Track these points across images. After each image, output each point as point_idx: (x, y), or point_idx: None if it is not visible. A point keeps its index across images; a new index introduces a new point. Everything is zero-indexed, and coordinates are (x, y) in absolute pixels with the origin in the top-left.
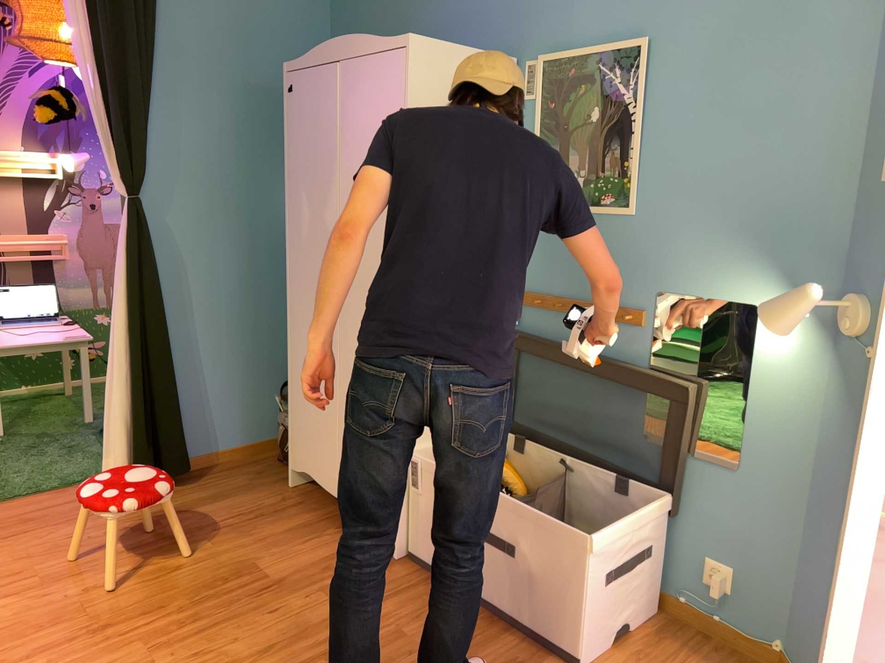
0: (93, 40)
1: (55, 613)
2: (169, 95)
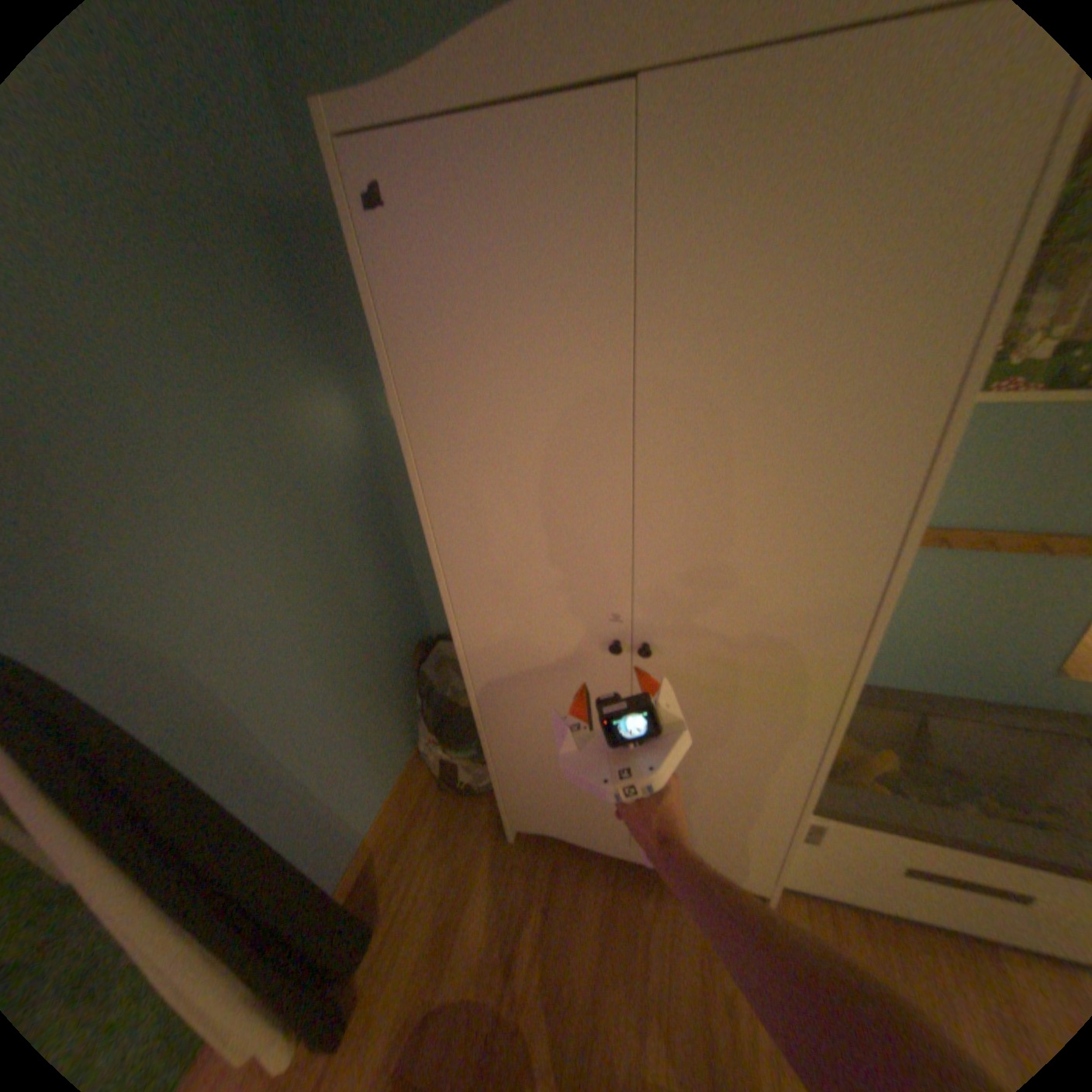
0: None
1: None
2: None
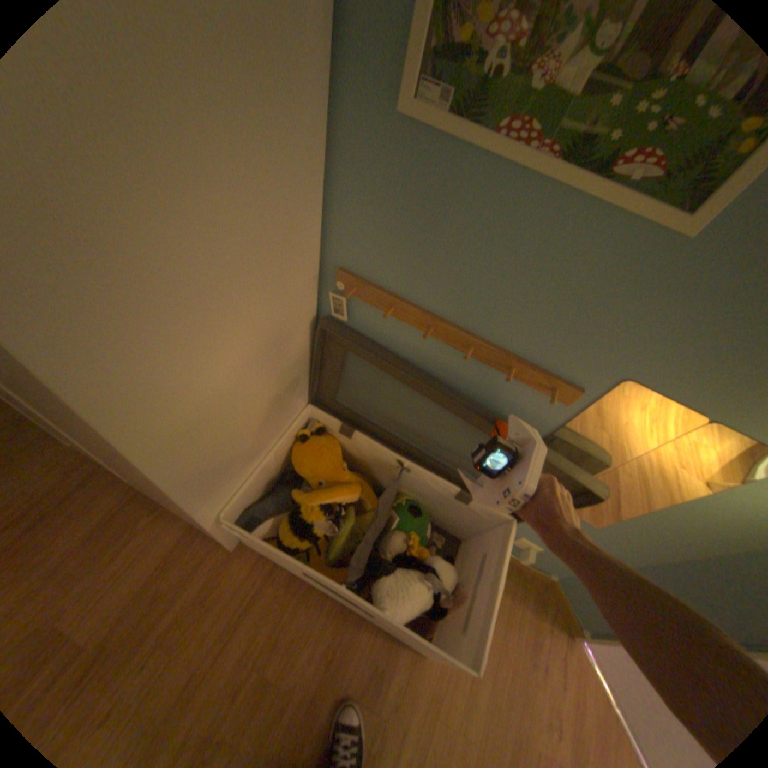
0: None
1: None
2: None
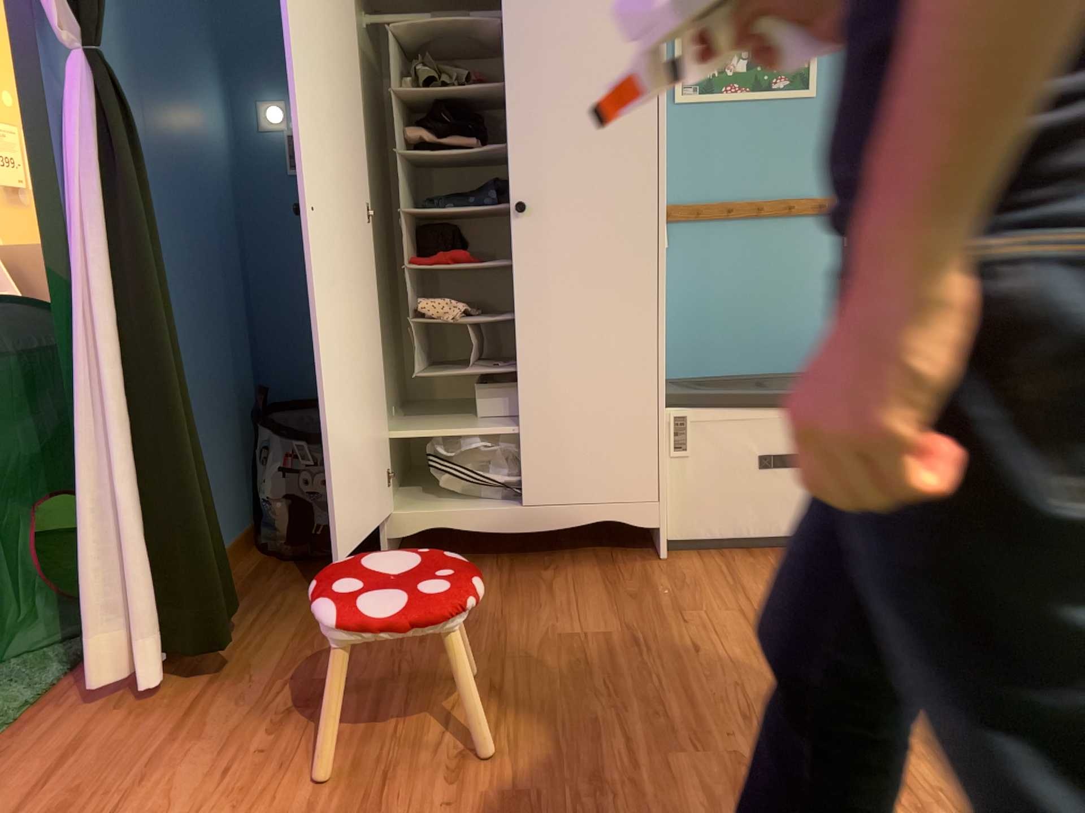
0: None
1: None
2: None
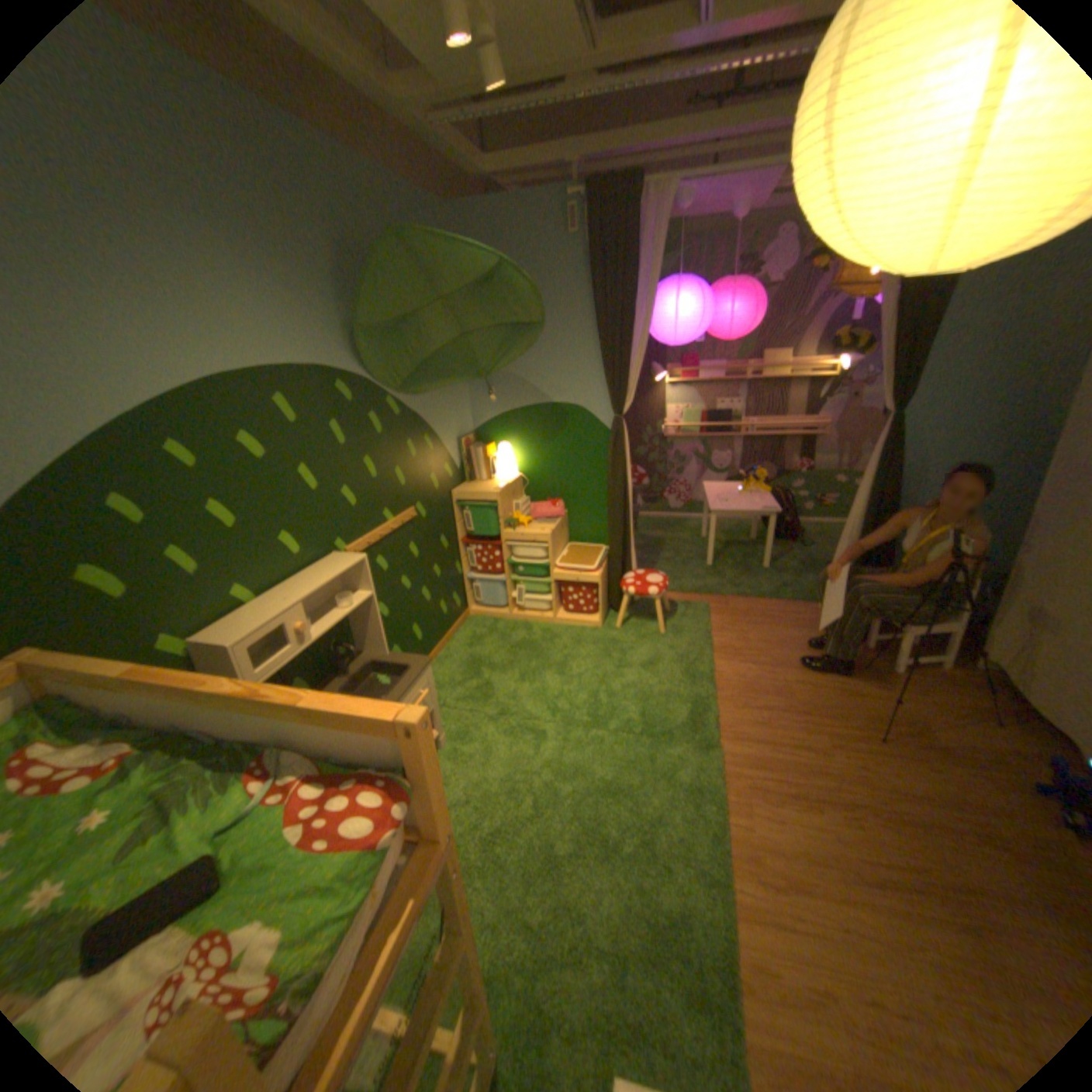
0: (896, 287)
1: (777, 689)
2: (957, 320)
